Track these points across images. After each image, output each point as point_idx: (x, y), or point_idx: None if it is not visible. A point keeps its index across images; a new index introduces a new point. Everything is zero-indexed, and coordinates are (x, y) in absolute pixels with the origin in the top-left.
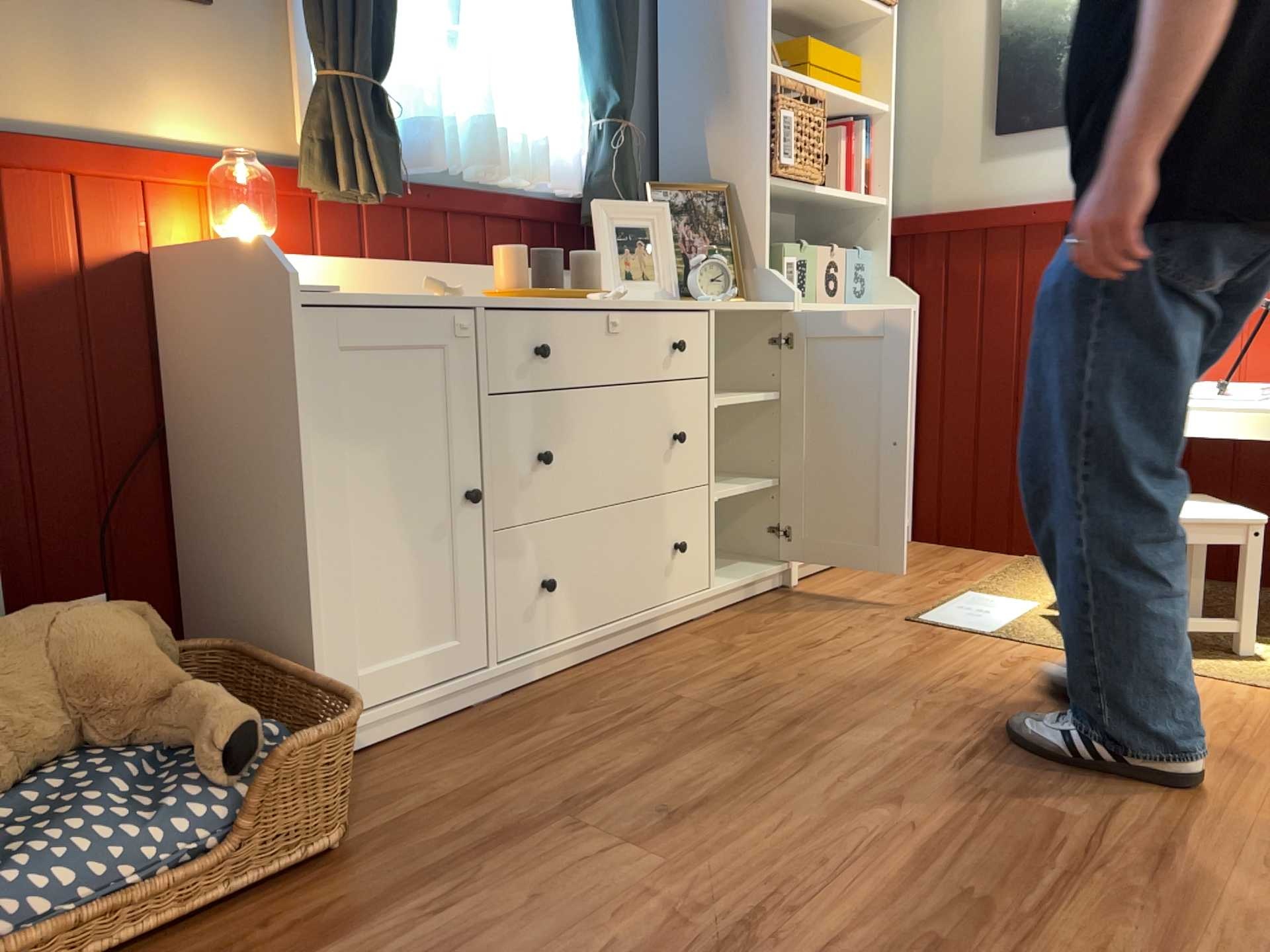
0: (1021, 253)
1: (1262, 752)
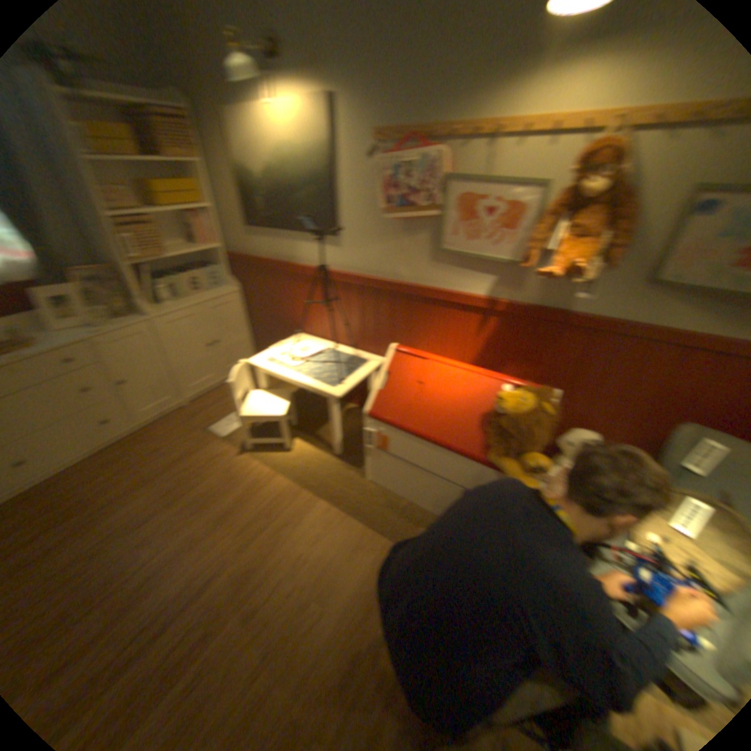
0: (260, 276)
1: (232, 514)
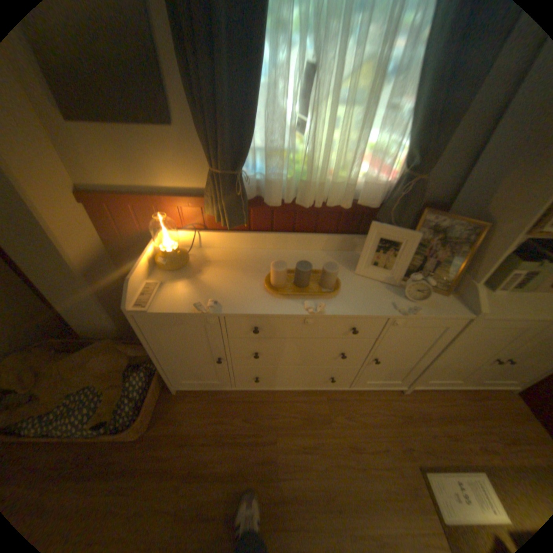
0: None
1: None
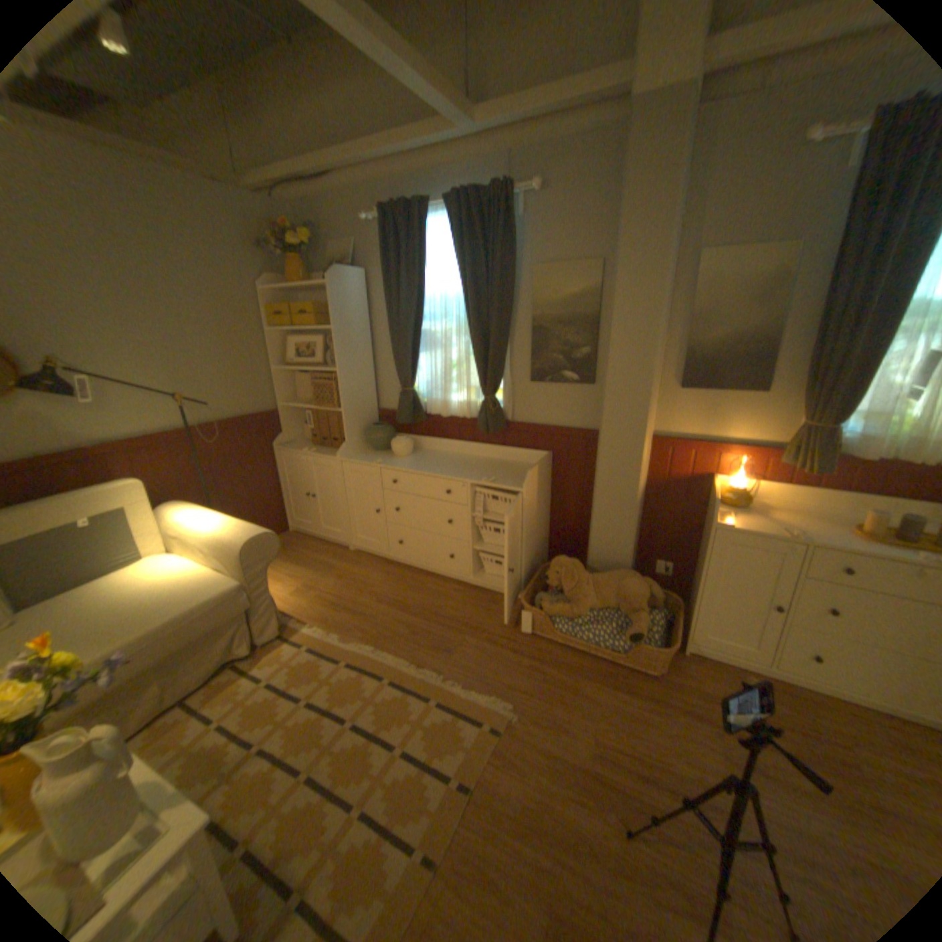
0: None
1: None
